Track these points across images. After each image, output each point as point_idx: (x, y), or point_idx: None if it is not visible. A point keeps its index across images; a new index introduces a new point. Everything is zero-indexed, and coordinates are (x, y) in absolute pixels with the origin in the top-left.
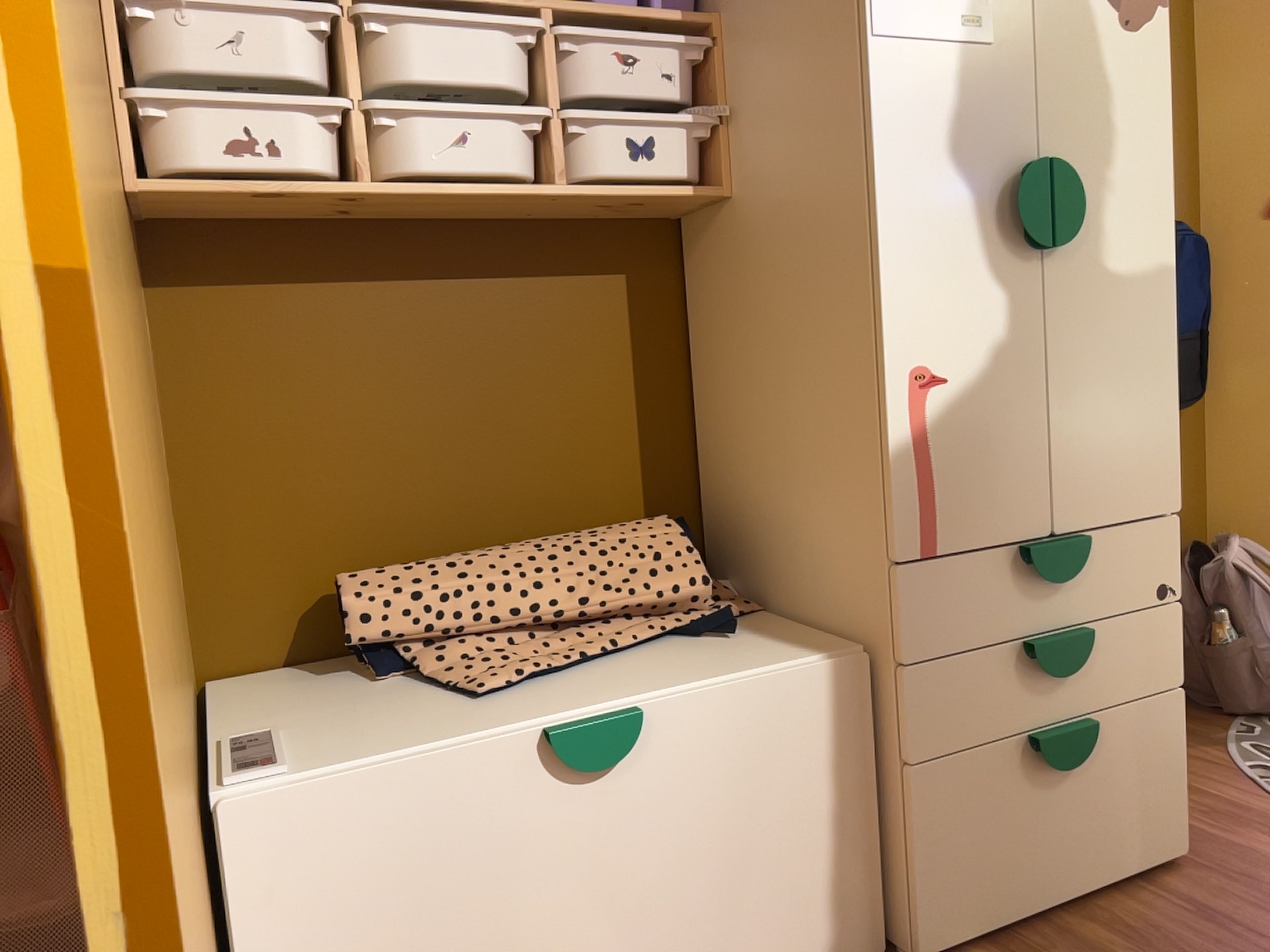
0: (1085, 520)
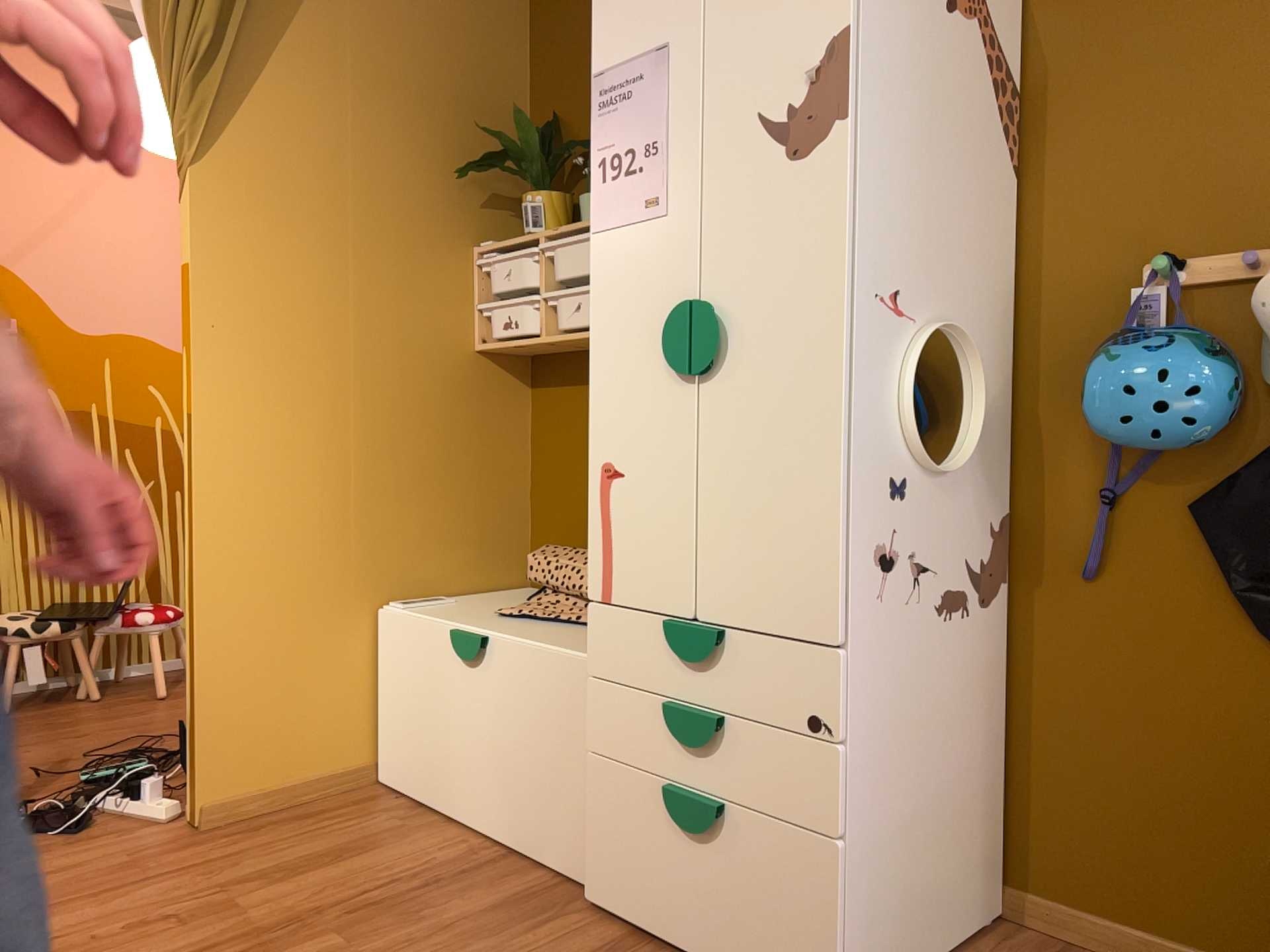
0: (726, 618)
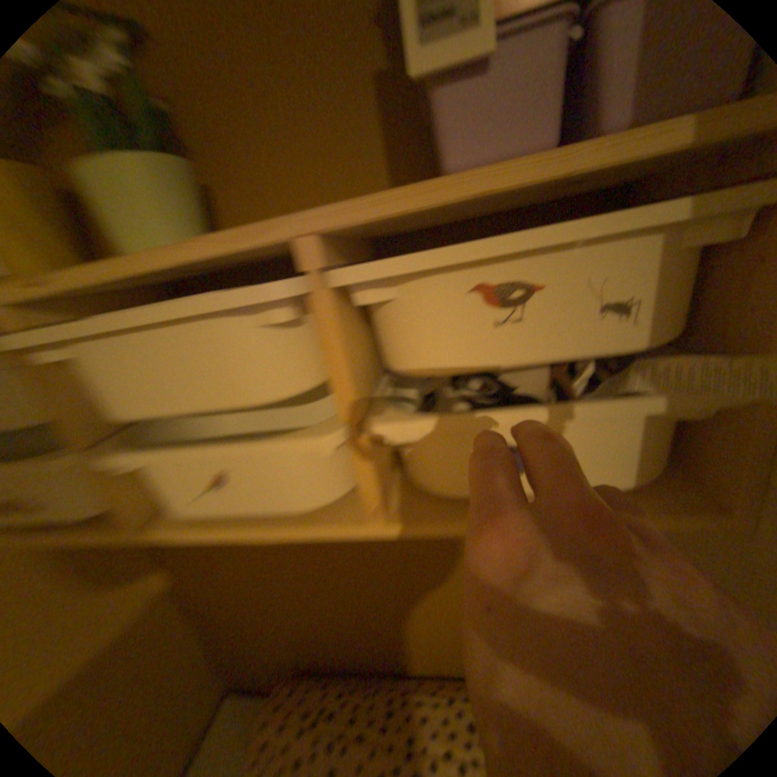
0: None
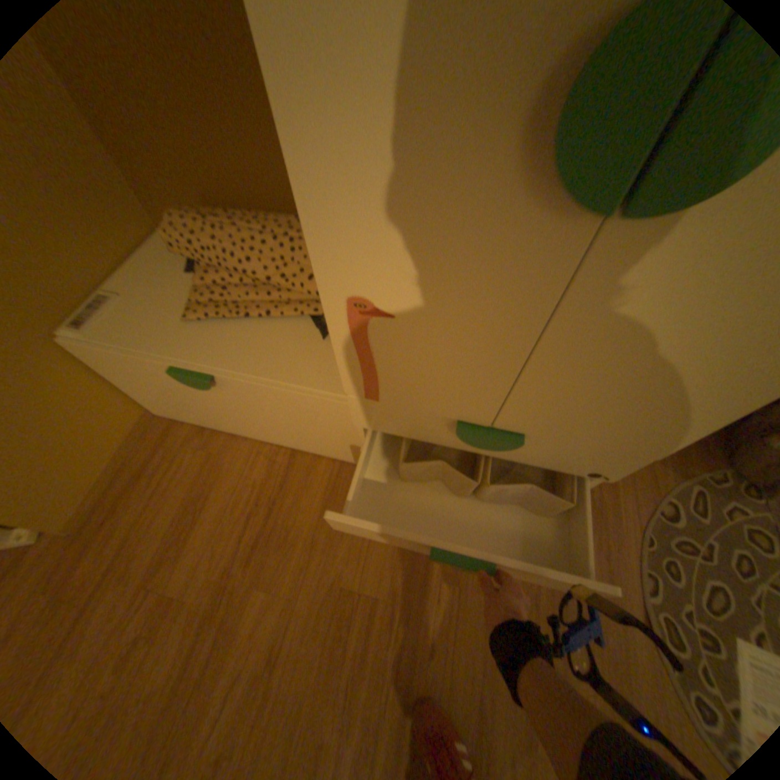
0: (529, 430)
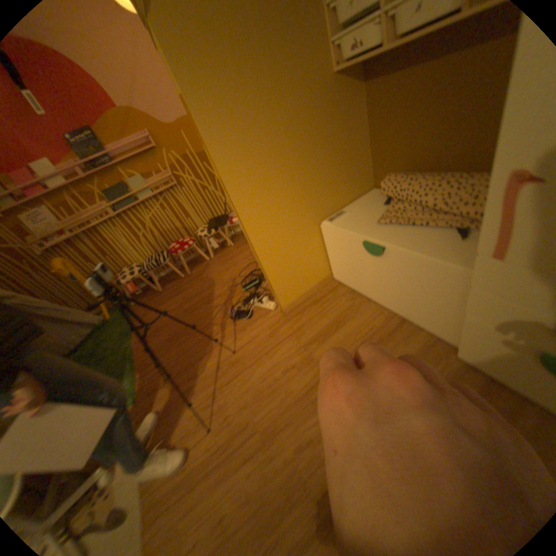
0: None
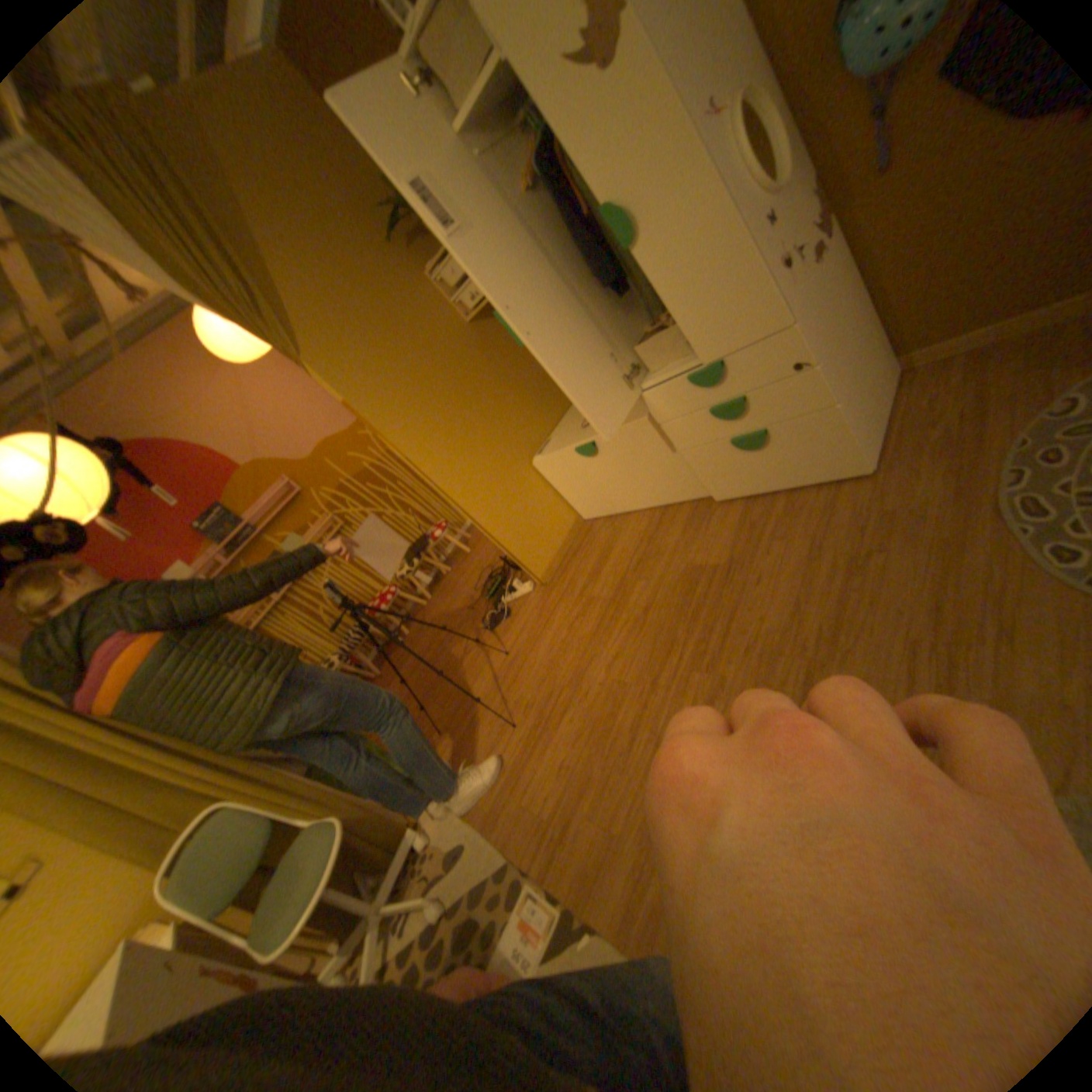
0: (719, 352)
